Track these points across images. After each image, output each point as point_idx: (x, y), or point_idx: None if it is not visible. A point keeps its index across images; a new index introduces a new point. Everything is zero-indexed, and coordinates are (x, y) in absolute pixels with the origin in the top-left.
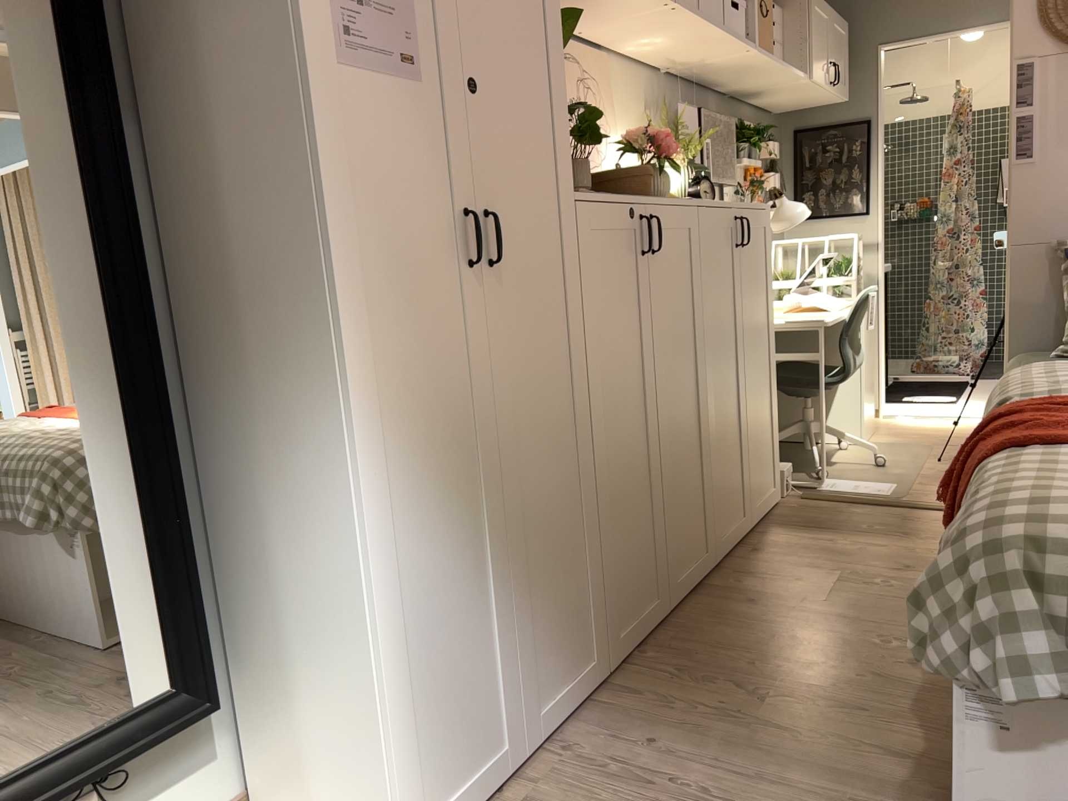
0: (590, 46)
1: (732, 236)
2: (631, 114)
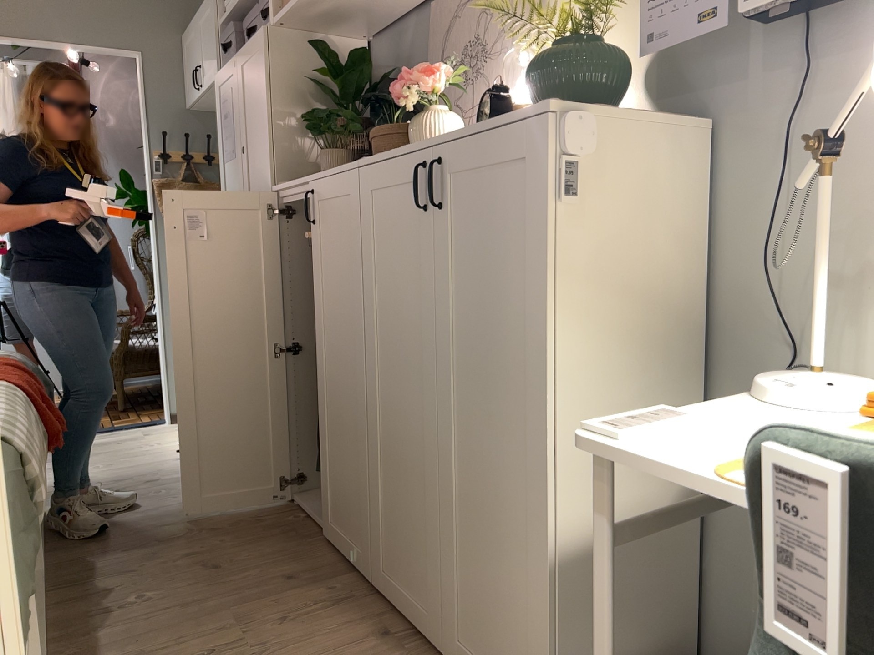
0: None
1: (421, 198)
2: None
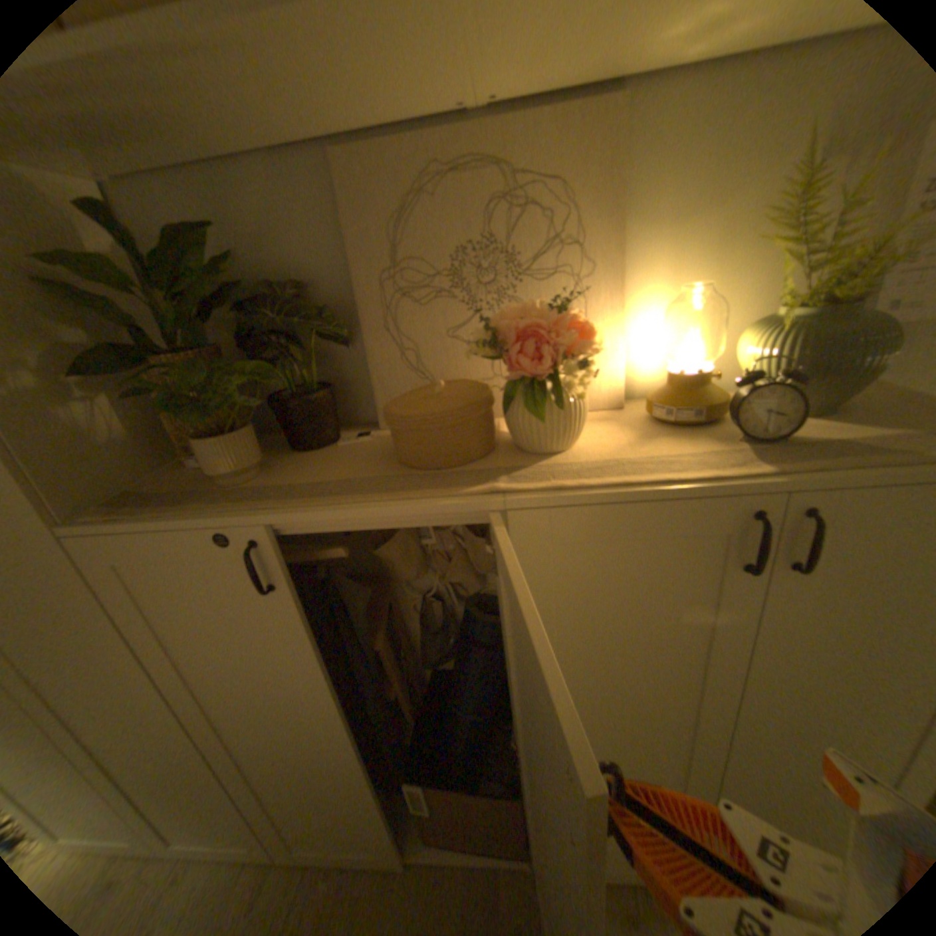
0: (579, 94)
1: (739, 554)
2: (759, 193)
